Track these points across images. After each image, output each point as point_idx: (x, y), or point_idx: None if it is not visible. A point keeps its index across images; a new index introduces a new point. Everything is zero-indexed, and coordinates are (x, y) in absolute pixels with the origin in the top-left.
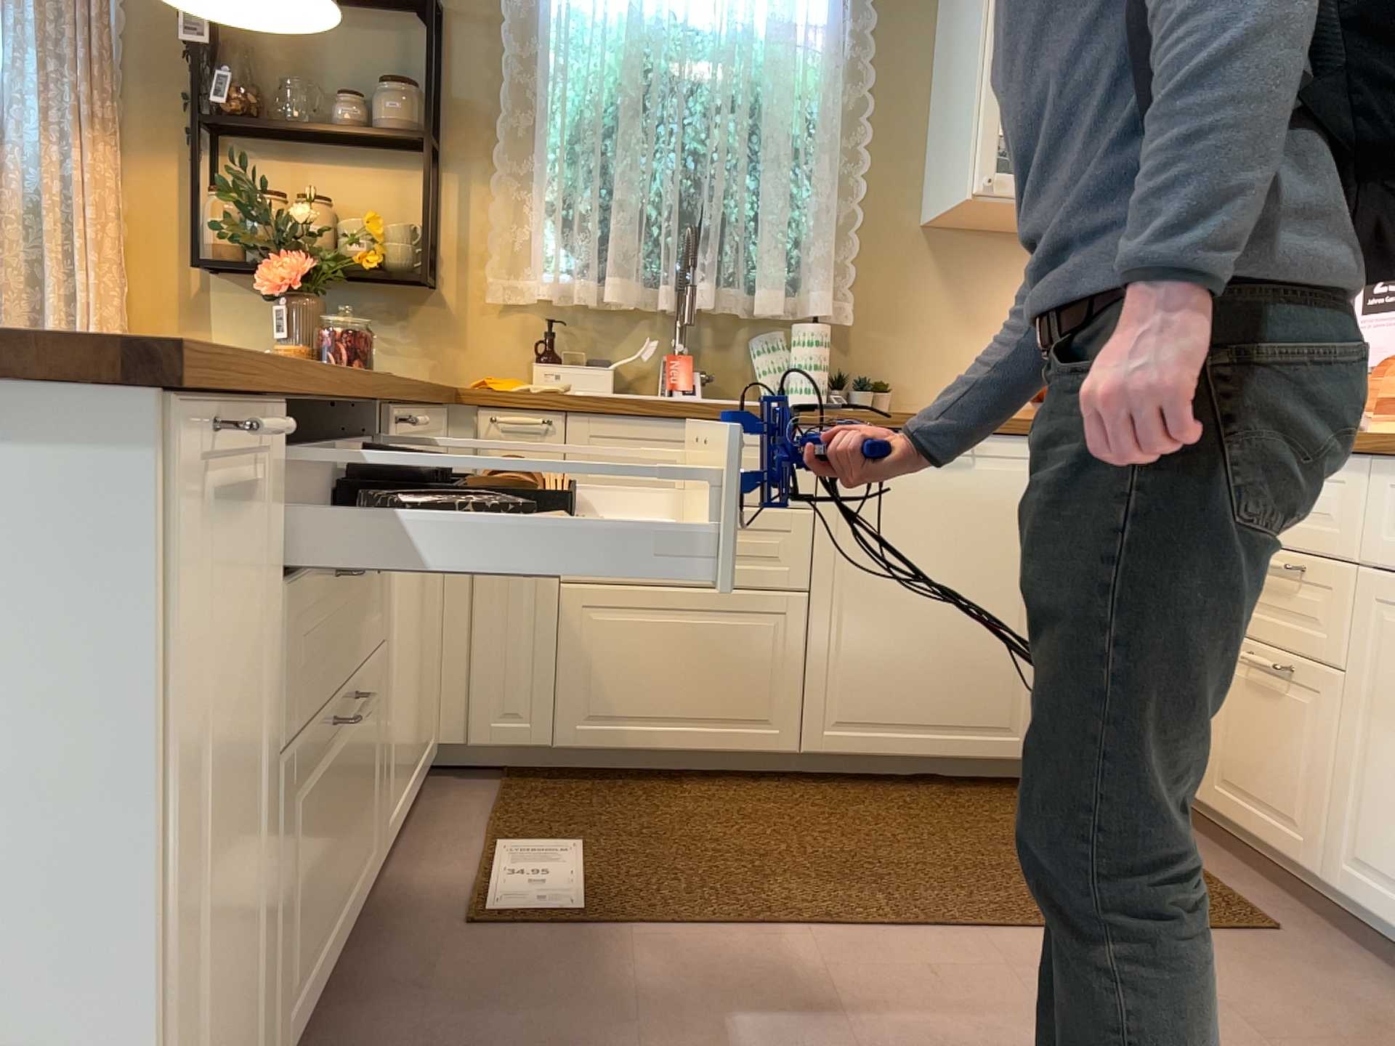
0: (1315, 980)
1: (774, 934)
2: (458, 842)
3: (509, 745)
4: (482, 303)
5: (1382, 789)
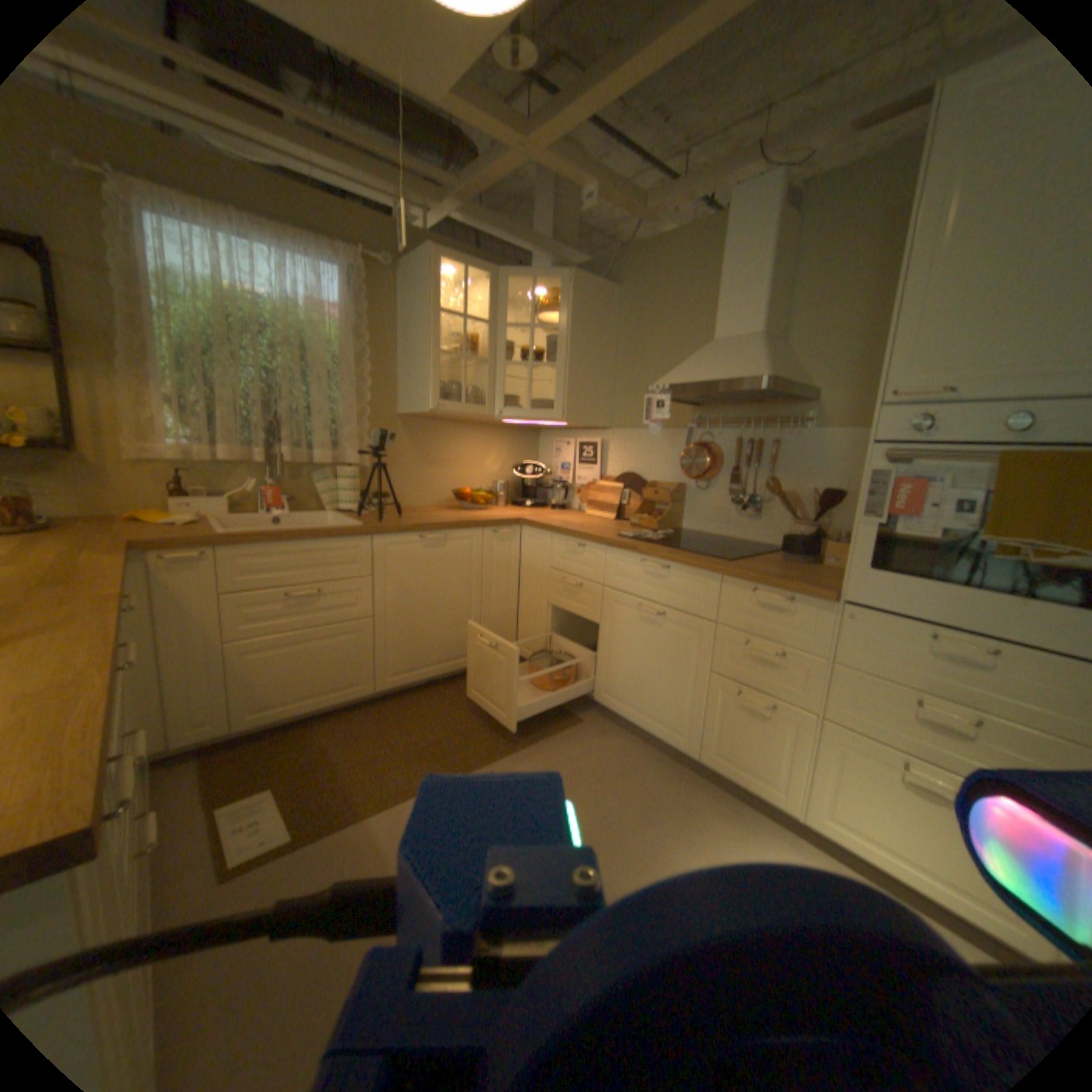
0: (598, 741)
1: (397, 808)
2: (184, 822)
3: (198, 743)
4: (115, 461)
5: (613, 666)
